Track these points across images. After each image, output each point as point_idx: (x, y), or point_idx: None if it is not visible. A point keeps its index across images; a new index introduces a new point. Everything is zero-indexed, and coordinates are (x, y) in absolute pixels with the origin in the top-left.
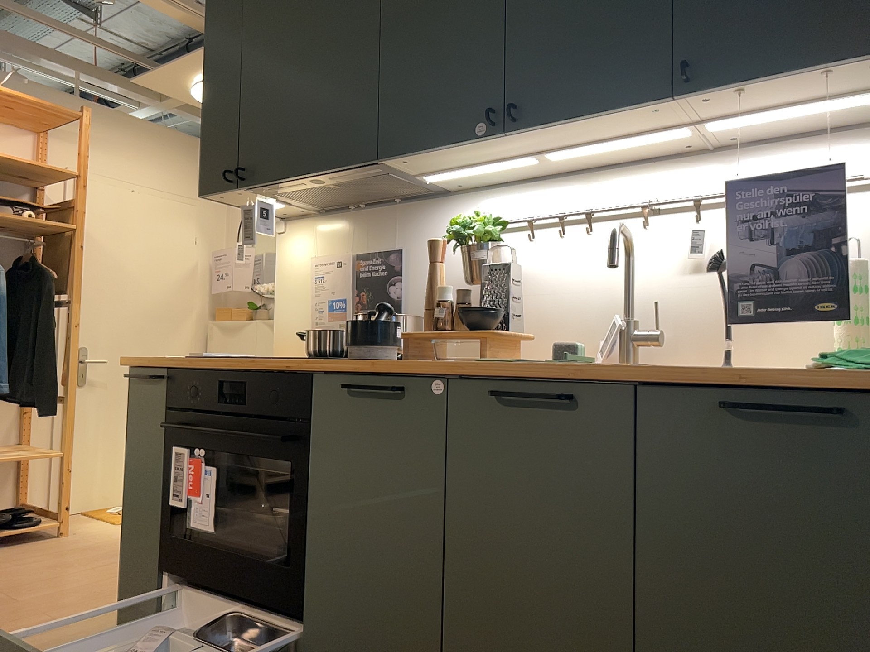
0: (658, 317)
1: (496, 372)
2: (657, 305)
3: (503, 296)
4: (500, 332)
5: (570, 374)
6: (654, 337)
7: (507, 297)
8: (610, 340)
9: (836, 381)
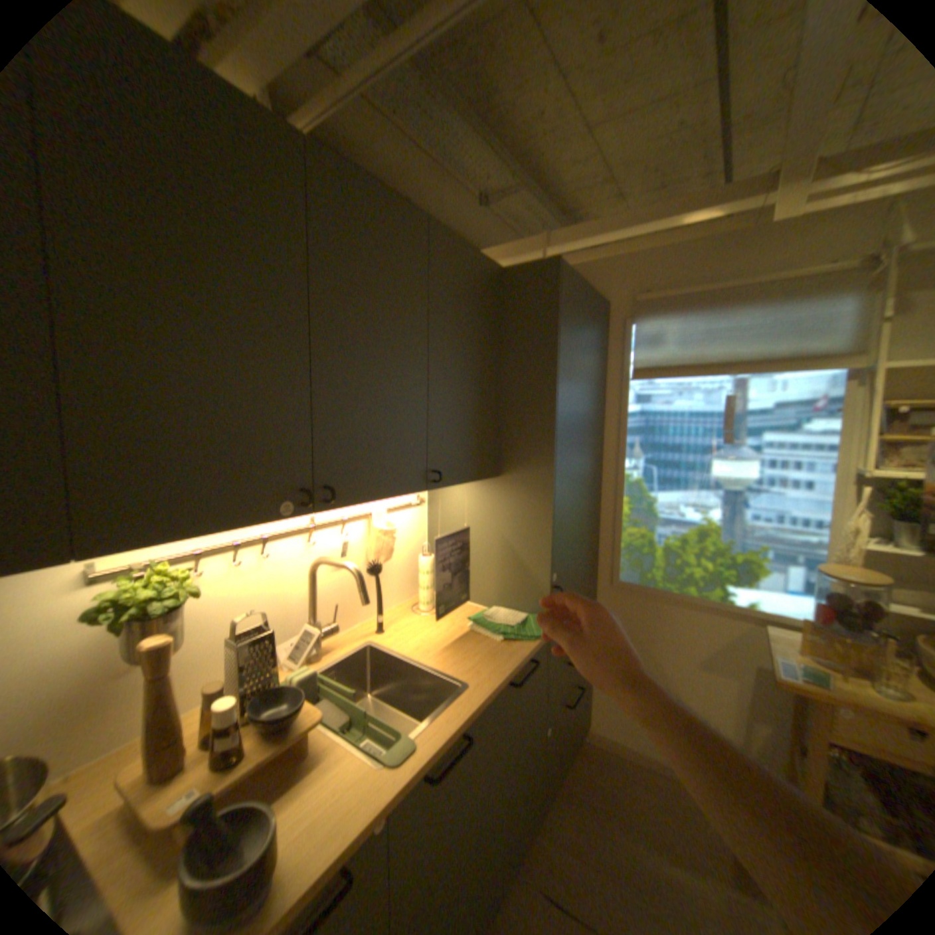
0: (337, 615)
1: (431, 763)
2: (338, 606)
3: (267, 671)
4: (302, 713)
5: (467, 723)
6: (336, 630)
7: (265, 666)
8: (299, 646)
9: (528, 650)
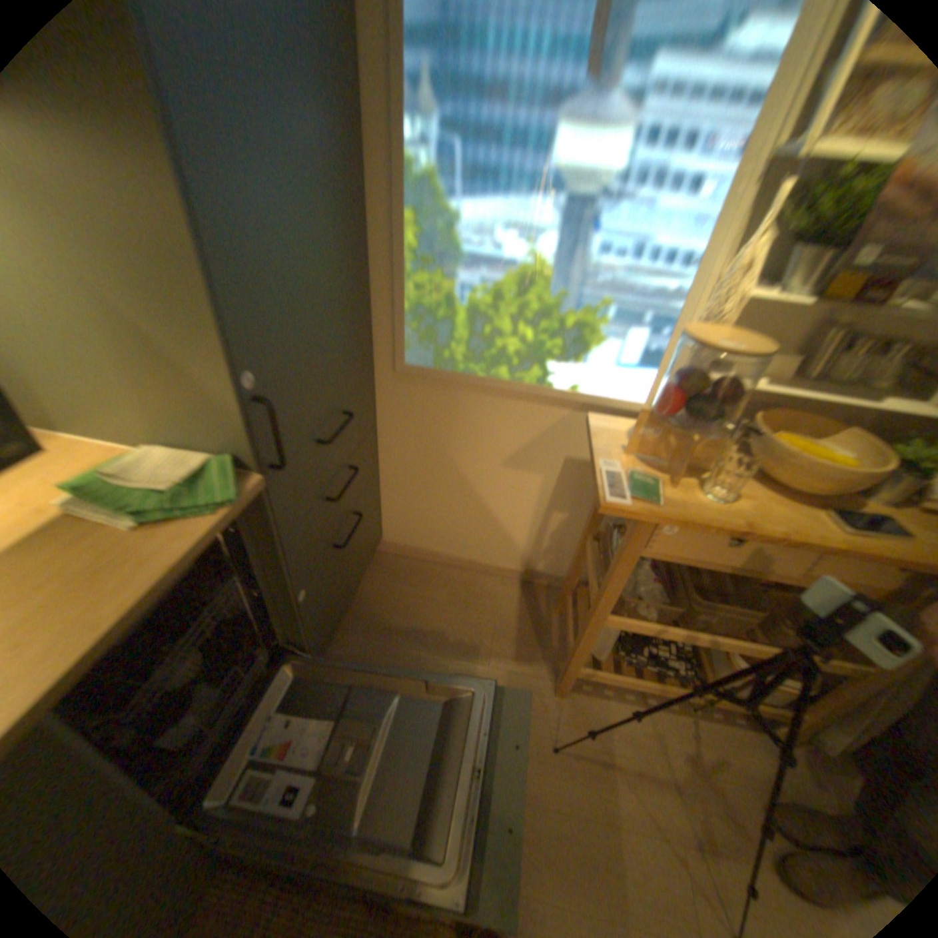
0: None
1: None
2: None
3: None
4: None
5: None
6: None
7: None
8: None
9: (197, 532)
